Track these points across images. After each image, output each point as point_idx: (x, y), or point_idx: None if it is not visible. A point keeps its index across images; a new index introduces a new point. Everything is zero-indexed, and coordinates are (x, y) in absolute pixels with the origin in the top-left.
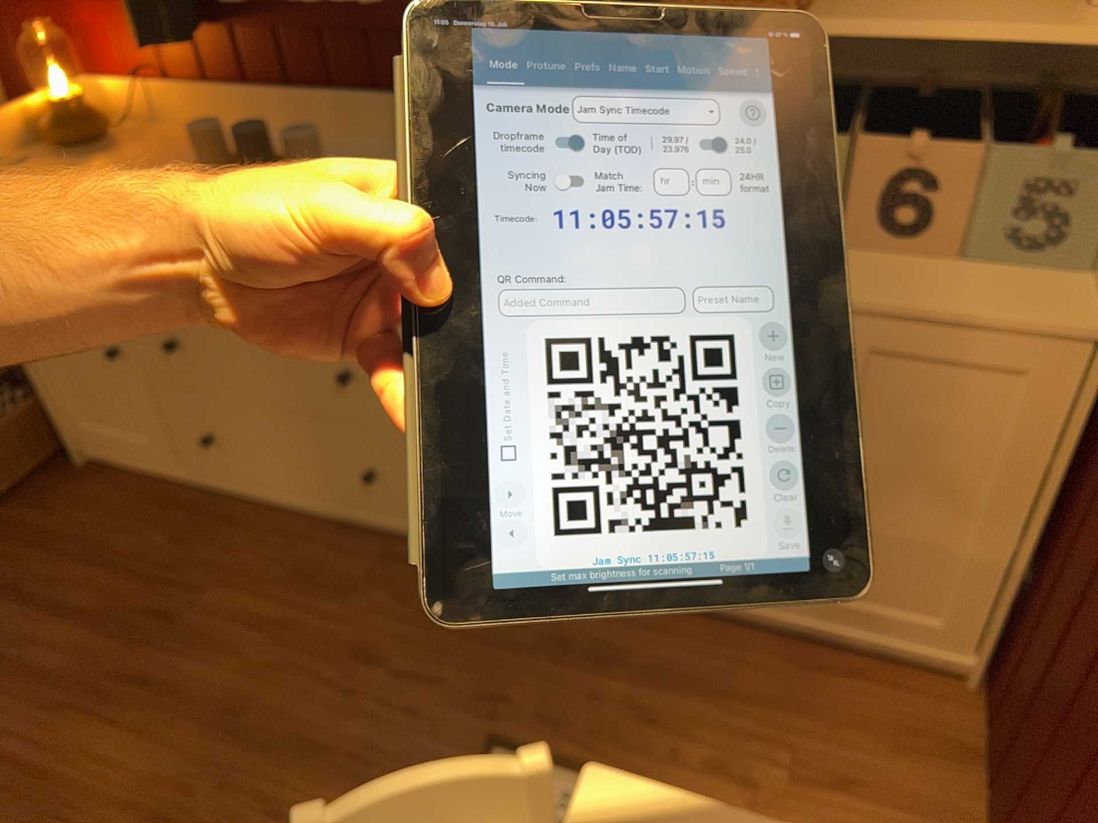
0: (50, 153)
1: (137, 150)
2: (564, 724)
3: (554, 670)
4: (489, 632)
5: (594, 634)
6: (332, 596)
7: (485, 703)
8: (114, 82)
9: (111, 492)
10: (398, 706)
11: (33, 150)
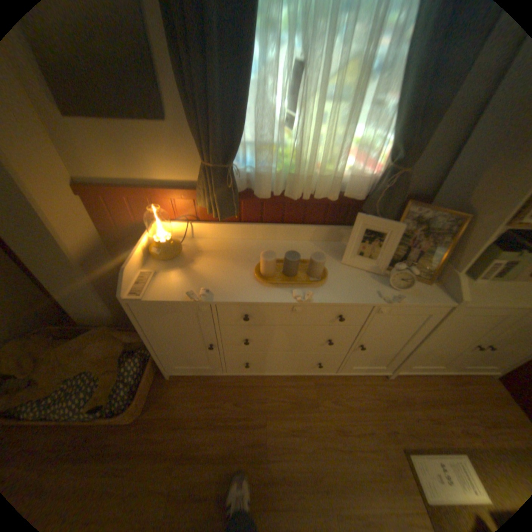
0: (164, 266)
1: (207, 260)
2: (417, 435)
3: (399, 415)
4: (371, 406)
5: (399, 395)
6: (312, 410)
7: (391, 437)
8: (177, 226)
9: (191, 388)
10: (368, 451)
11: (146, 263)
